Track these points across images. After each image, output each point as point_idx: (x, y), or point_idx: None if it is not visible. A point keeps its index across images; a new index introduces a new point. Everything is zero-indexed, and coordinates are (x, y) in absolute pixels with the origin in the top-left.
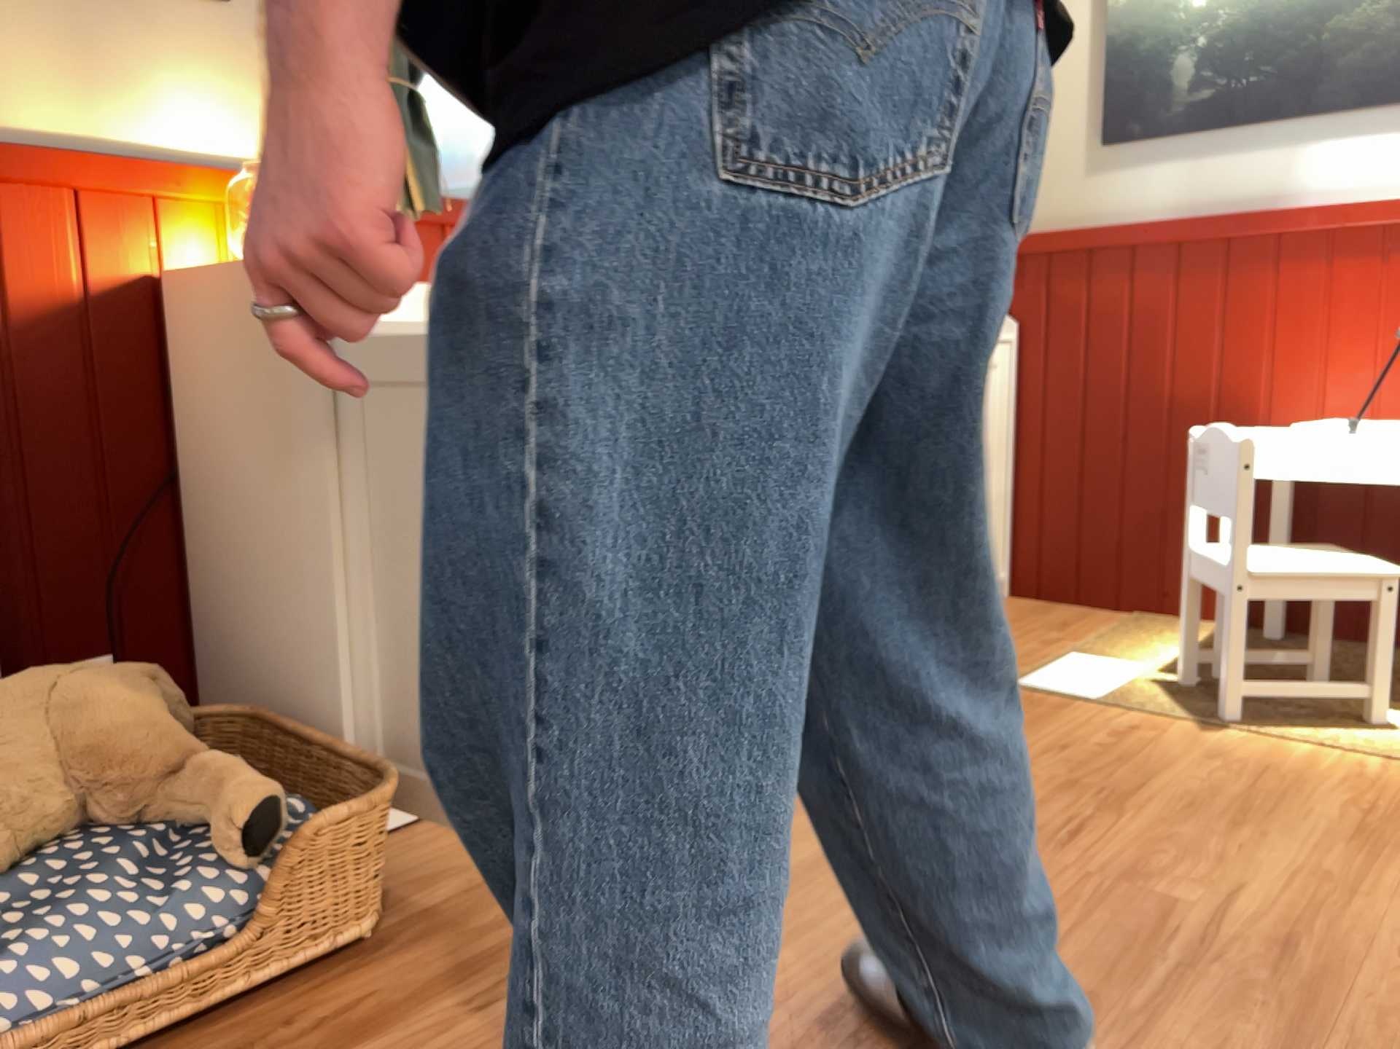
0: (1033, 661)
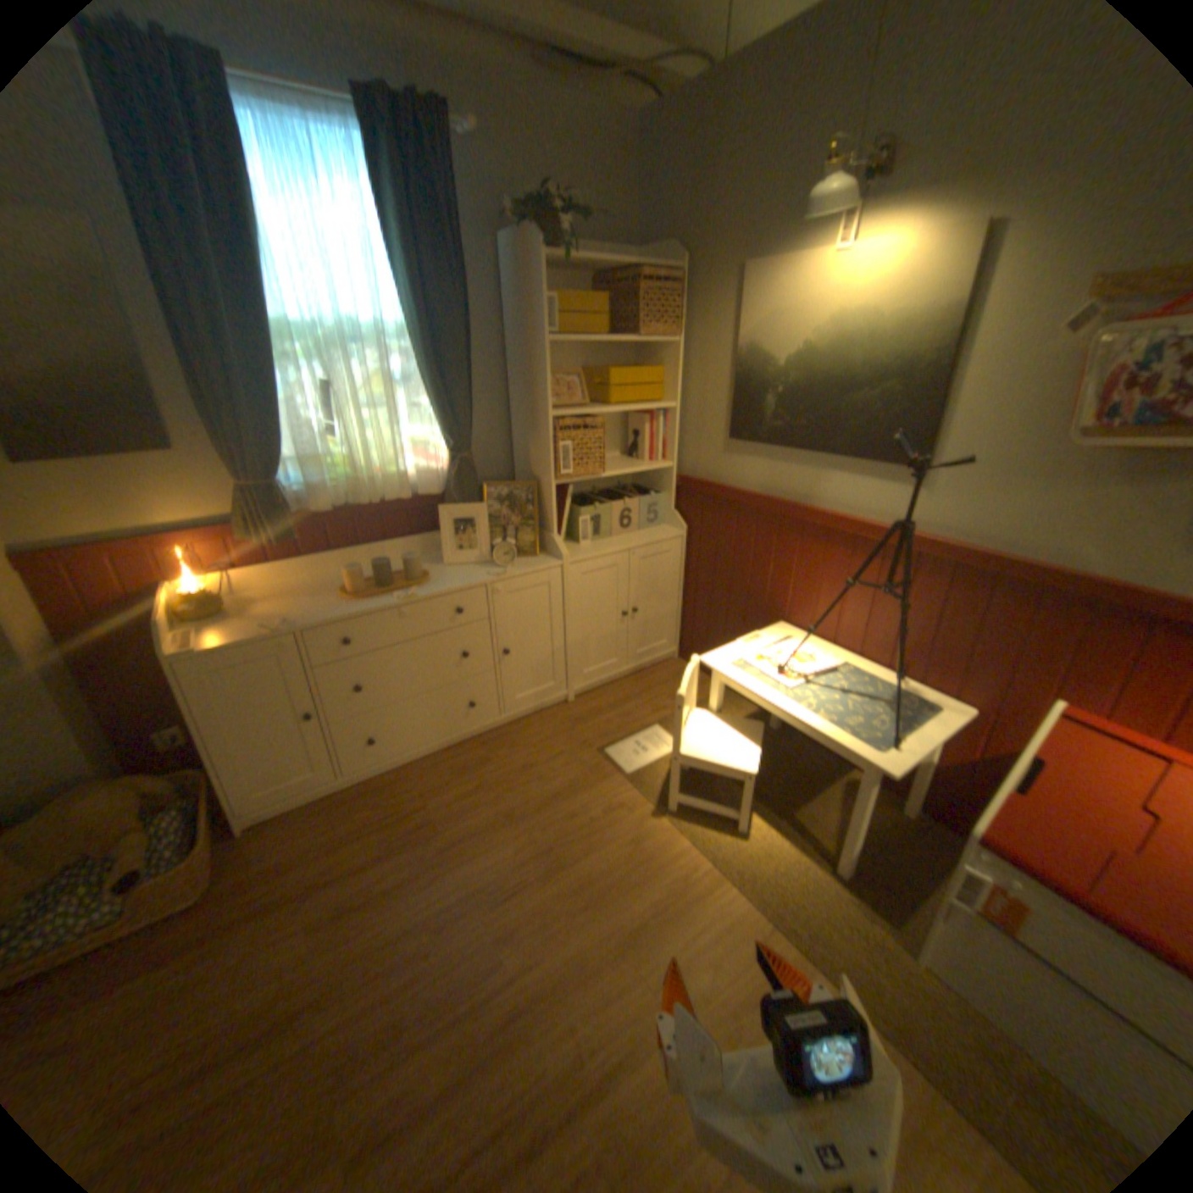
0: (631, 729)
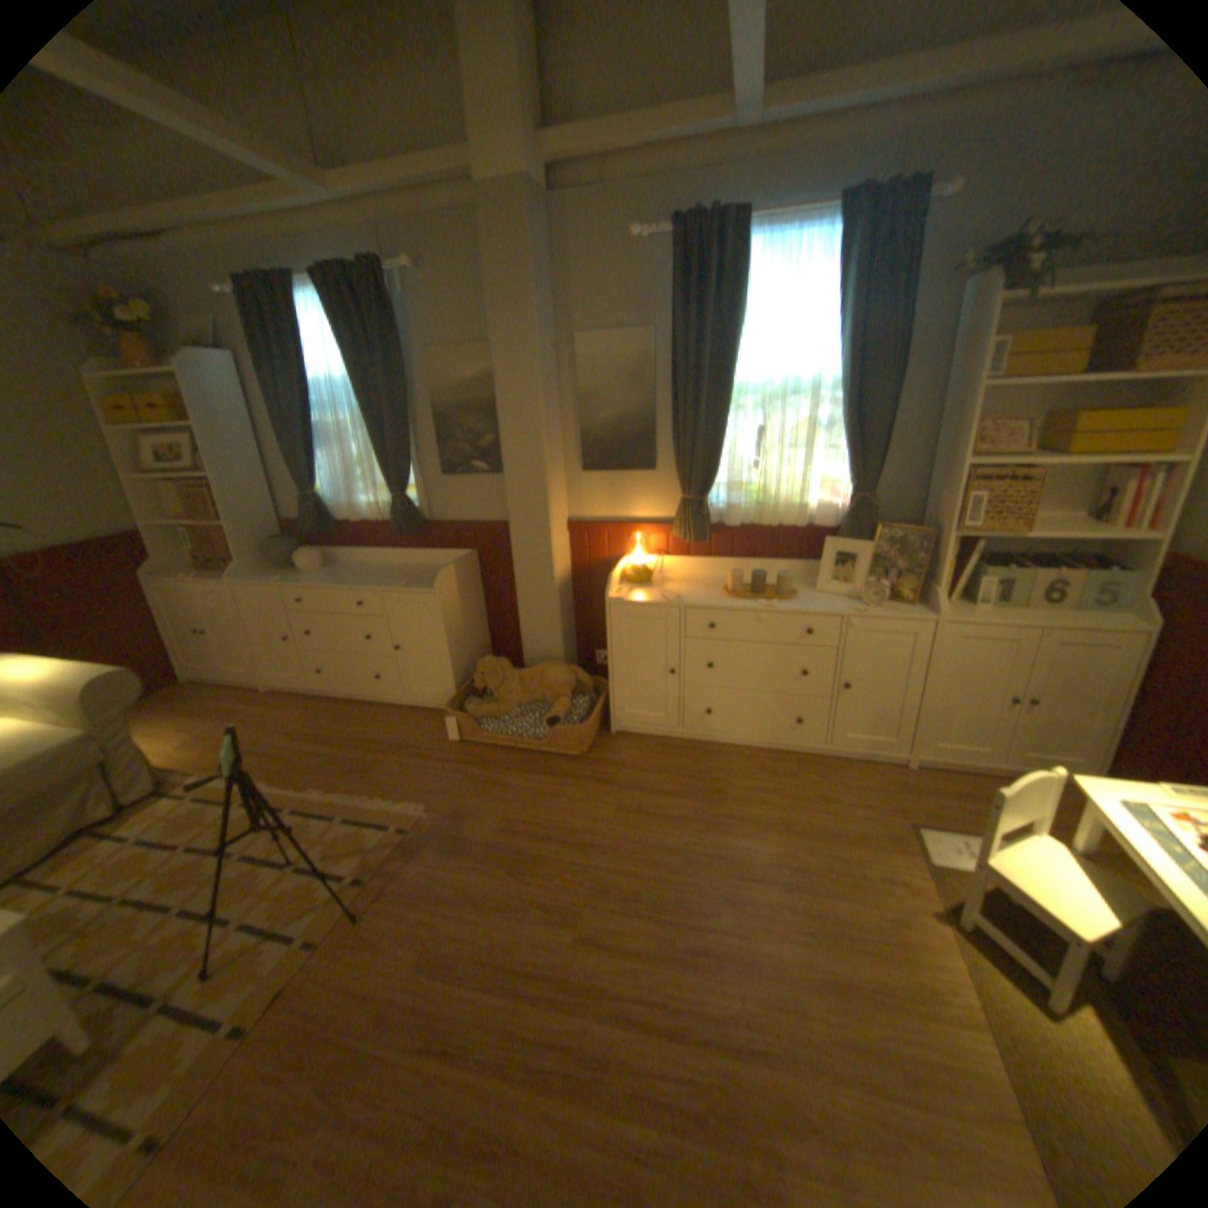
0: (971, 831)
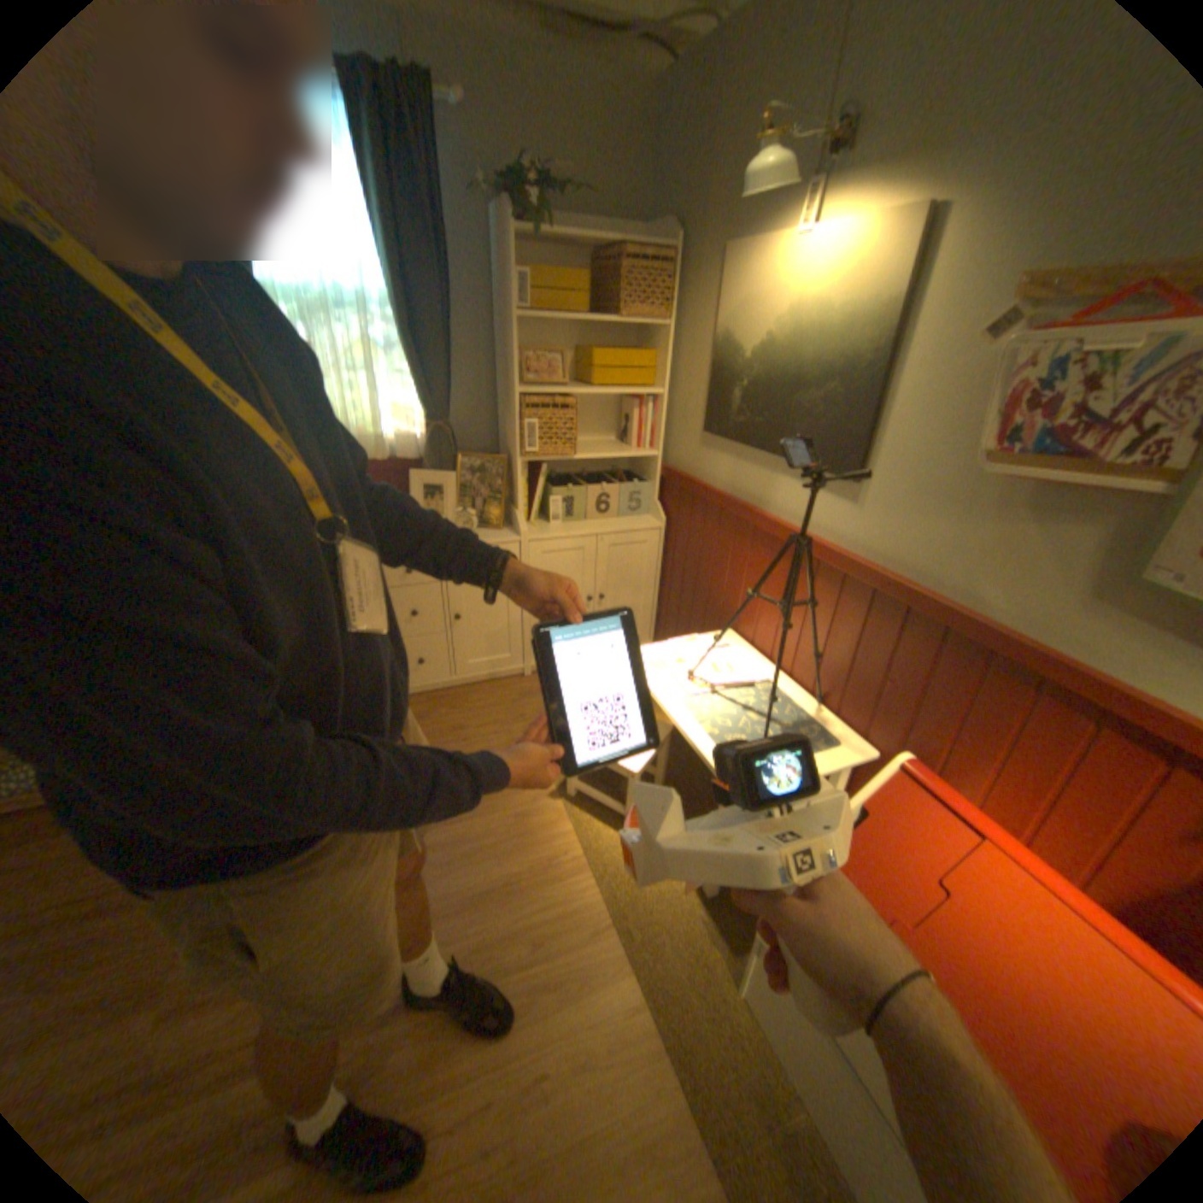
0: None
